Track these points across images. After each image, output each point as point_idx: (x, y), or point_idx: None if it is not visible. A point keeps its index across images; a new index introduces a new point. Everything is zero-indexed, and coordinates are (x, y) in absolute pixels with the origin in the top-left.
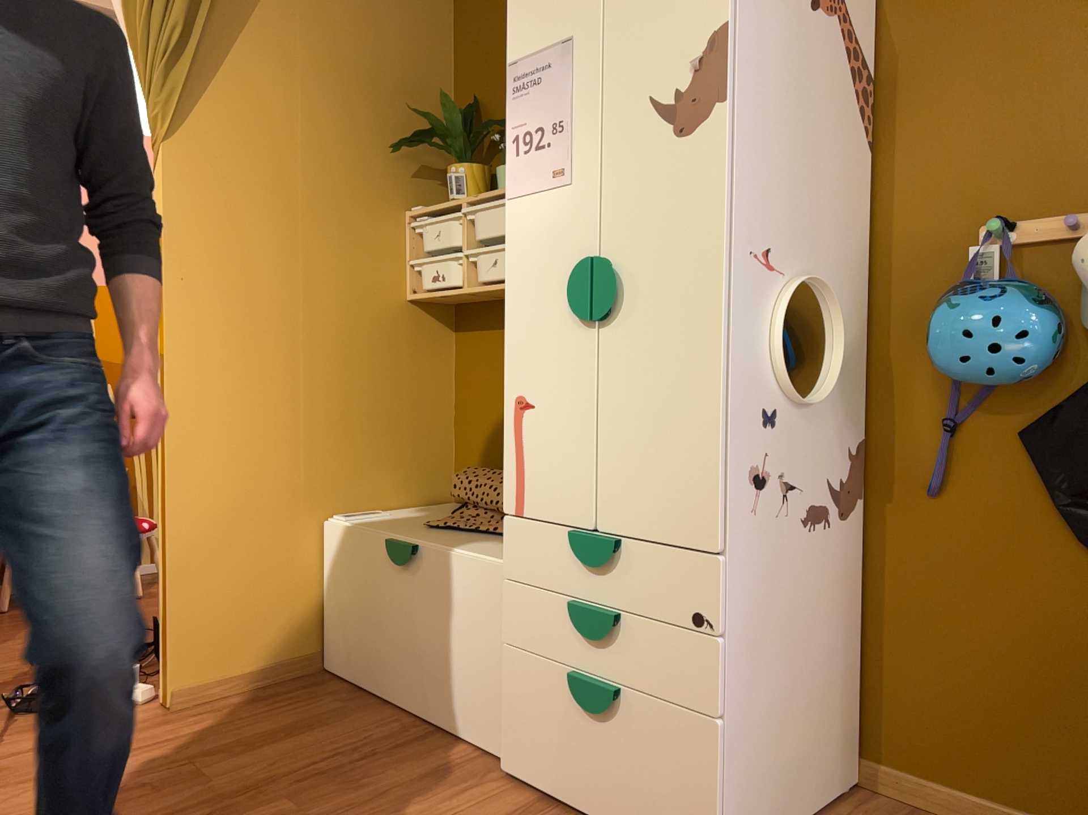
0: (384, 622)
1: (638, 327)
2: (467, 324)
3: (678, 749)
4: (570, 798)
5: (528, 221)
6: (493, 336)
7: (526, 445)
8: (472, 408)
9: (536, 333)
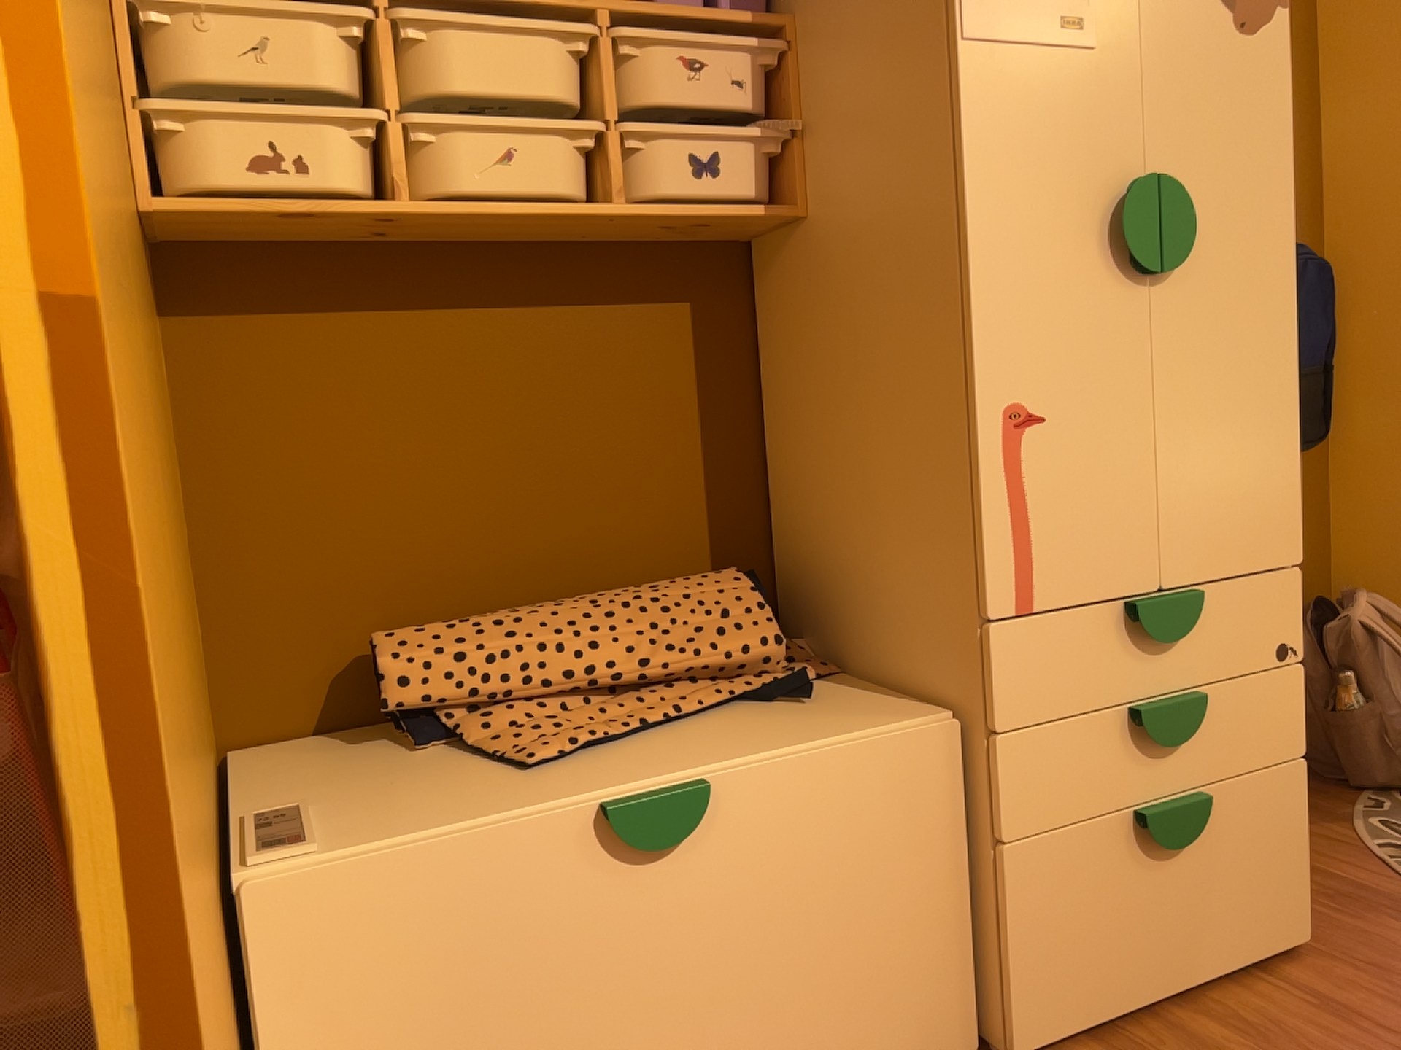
0: (594, 1019)
1: (1204, 288)
2: (219, 300)
3: (1269, 817)
4: (1139, 994)
5: (1013, 94)
6: (329, 331)
7: (1035, 490)
8: (271, 507)
9: (1044, 295)
